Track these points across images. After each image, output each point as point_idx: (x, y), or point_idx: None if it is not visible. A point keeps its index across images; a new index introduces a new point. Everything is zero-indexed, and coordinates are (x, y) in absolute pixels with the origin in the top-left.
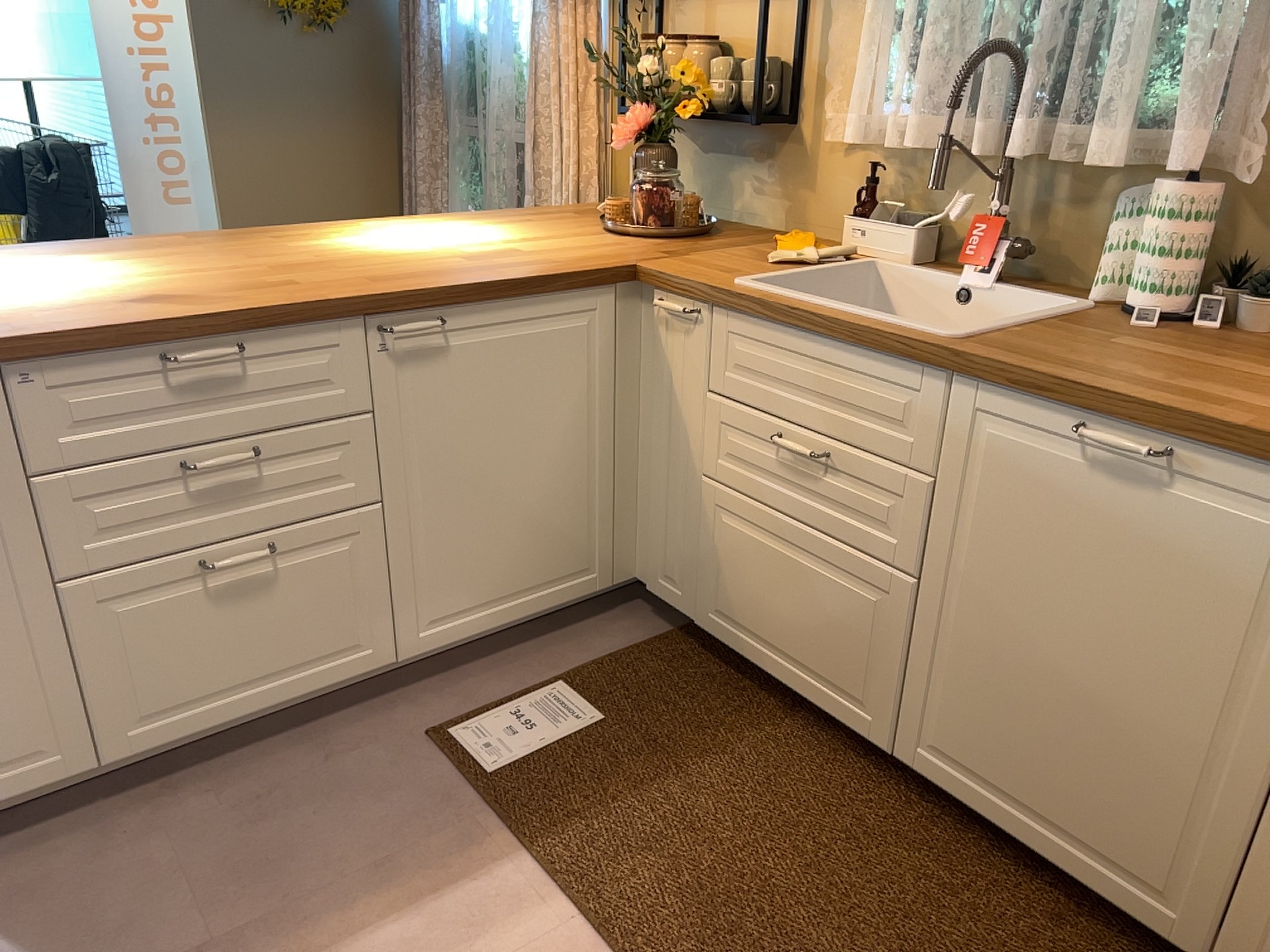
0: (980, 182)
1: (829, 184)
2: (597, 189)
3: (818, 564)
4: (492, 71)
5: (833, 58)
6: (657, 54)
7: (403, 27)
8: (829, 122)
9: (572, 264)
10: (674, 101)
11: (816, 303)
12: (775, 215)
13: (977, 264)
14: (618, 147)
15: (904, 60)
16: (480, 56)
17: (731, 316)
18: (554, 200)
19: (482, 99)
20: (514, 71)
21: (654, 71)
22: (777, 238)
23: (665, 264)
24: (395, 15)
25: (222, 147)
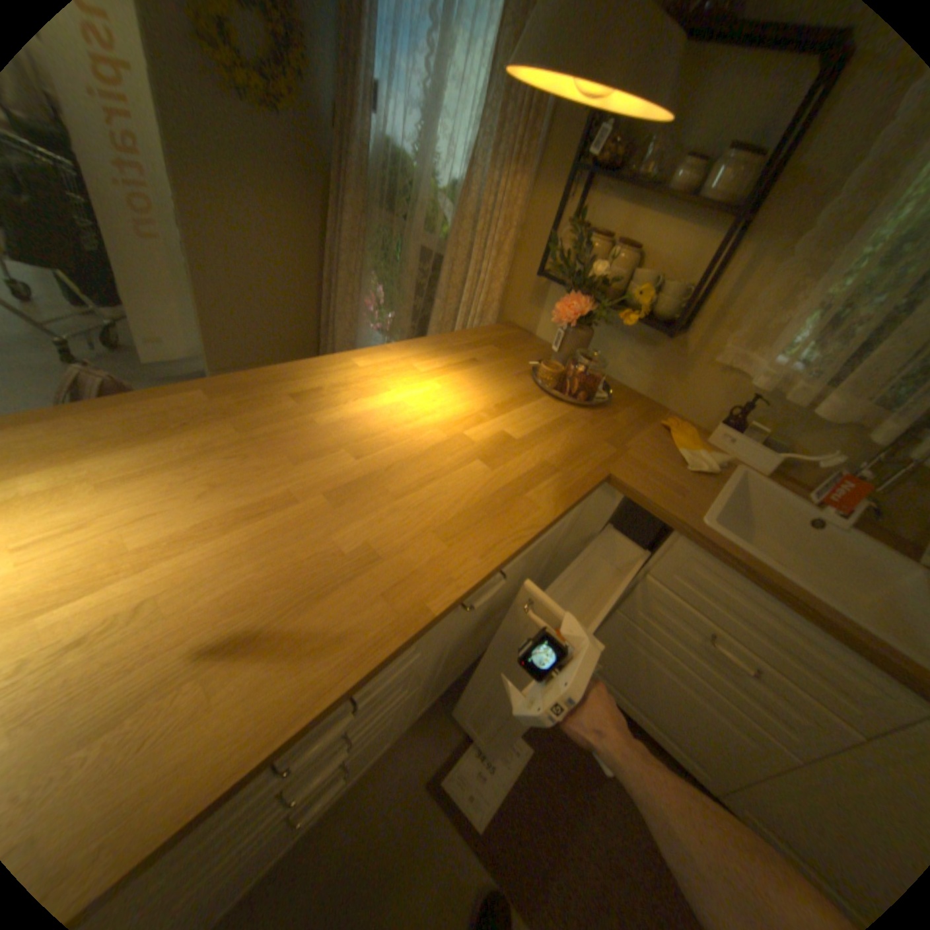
0: (843, 436)
1: (700, 383)
2: (497, 313)
3: (710, 706)
4: (410, 183)
5: (759, 306)
6: (613, 259)
7: (336, 120)
8: (722, 343)
9: (571, 475)
10: (616, 301)
11: (798, 583)
12: (643, 383)
13: (843, 510)
14: (558, 322)
15: (824, 331)
16: (403, 168)
17: (703, 553)
18: (462, 311)
19: (399, 203)
20: (435, 194)
21: (607, 272)
22: (673, 428)
23: (632, 474)
24: (325, 103)
25: (183, 201)
